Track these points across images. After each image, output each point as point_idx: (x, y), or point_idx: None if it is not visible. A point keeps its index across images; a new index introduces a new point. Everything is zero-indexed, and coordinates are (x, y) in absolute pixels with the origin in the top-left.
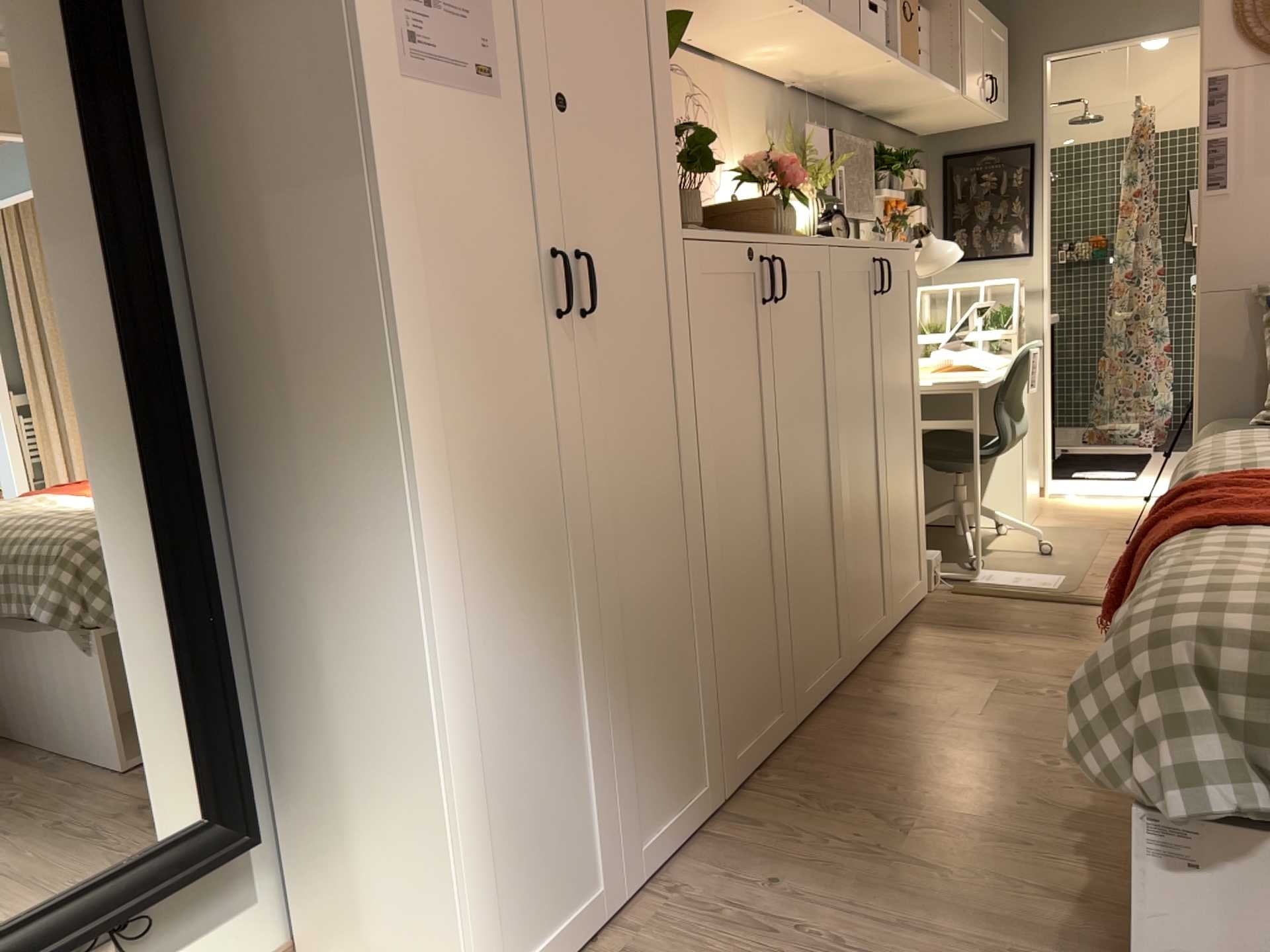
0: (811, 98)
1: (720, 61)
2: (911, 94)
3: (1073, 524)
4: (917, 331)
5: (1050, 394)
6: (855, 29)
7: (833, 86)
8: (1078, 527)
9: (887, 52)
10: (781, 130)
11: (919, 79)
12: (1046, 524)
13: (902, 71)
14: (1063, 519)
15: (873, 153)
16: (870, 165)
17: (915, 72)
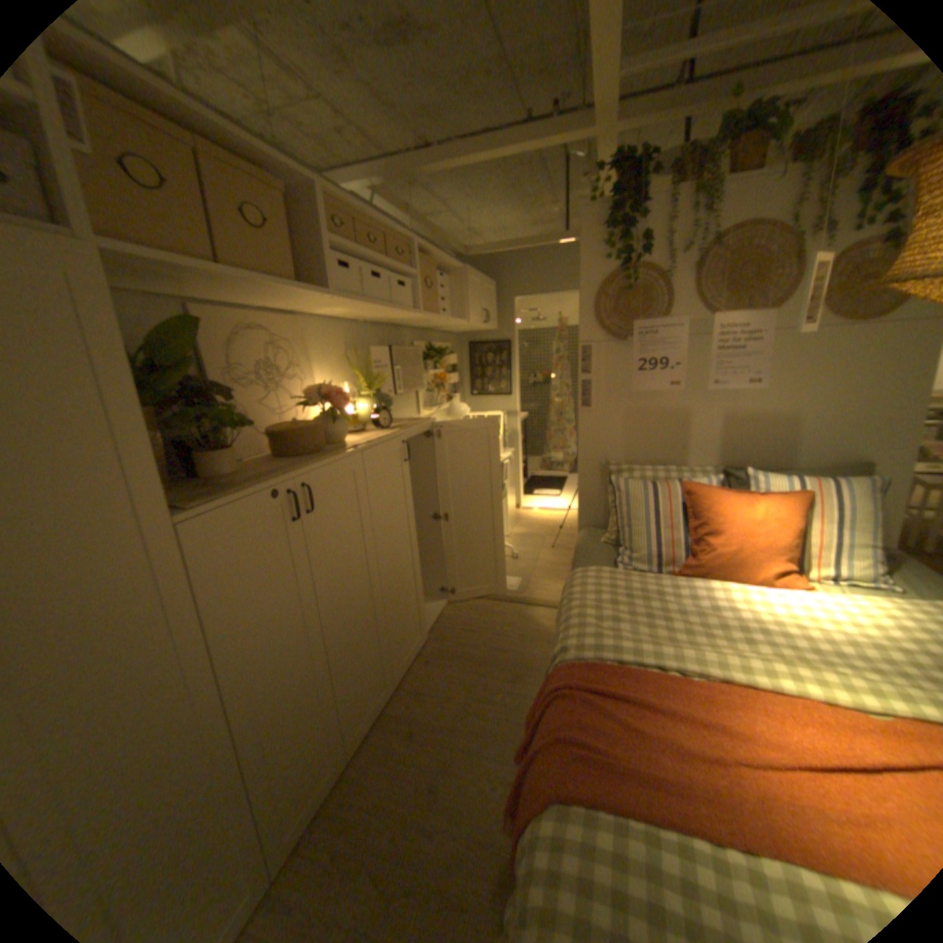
0: (381, 324)
1: (299, 313)
2: (440, 322)
3: (529, 532)
4: (439, 466)
5: (521, 461)
6: (386, 299)
7: (391, 319)
8: (531, 534)
9: (412, 310)
10: (357, 347)
11: (440, 318)
12: (517, 531)
13: (427, 316)
14: (525, 528)
15: (426, 348)
16: (423, 355)
17: (436, 316)
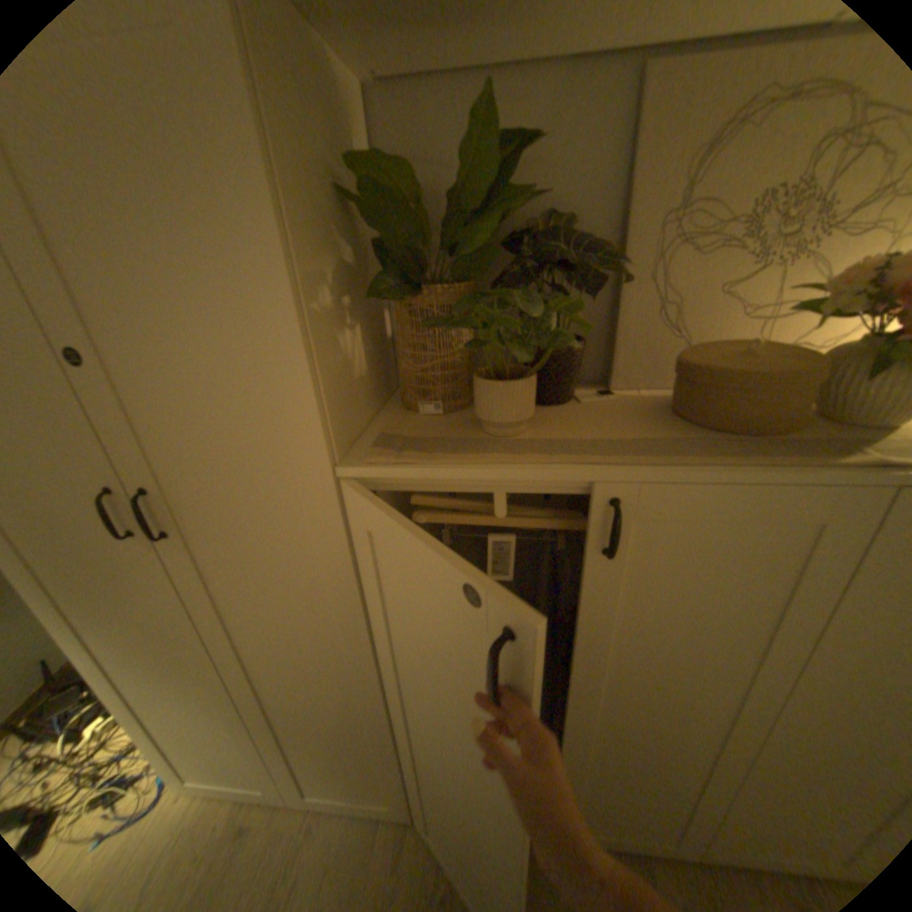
0: None
1: None
2: None
3: None
4: None
5: None
6: None
7: None
8: None
9: None
10: None
11: None
12: None
13: None
14: None
15: None
16: None
17: None
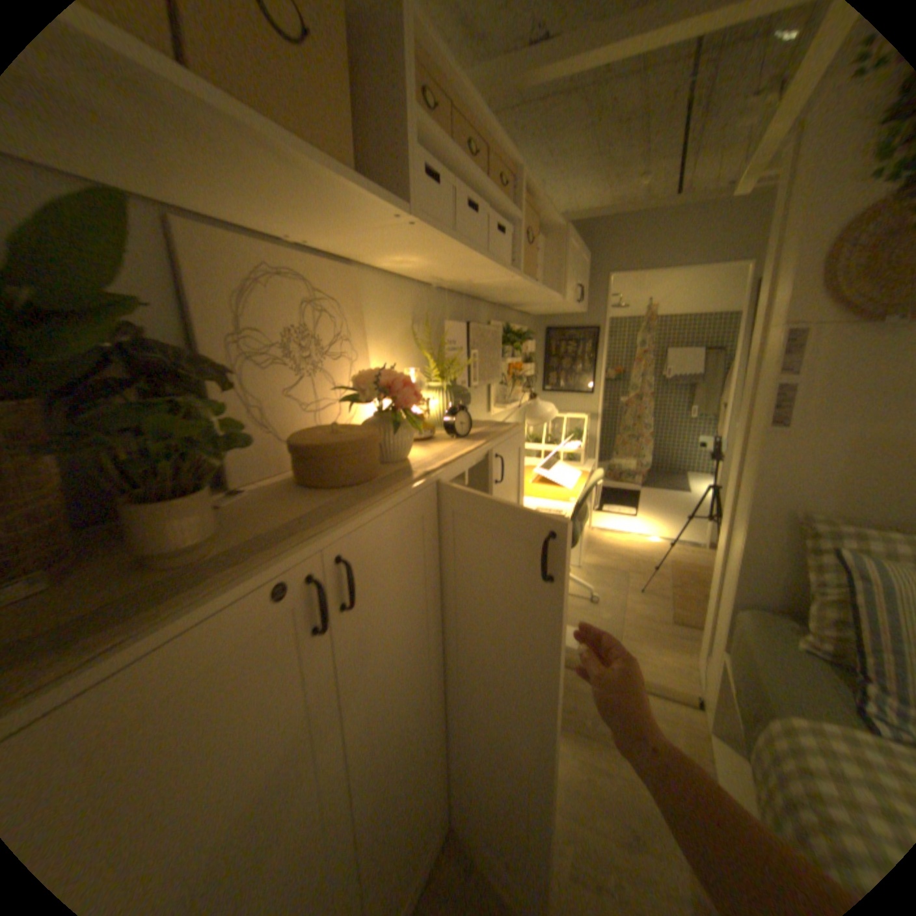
0: (456, 293)
1: (355, 262)
2: (530, 295)
3: (607, 564)
4: (522, 488)
5: None
6: (483, 245)
7: (472, 286)
8: (610, 567)
9: (512, 268)
10: (427, 320)
11: (537, 287)
12: (591, 561)
13: (524, 282)
14: (600, 557)
15: (503, 330)
16: (500, 339)
17: (534, 283)
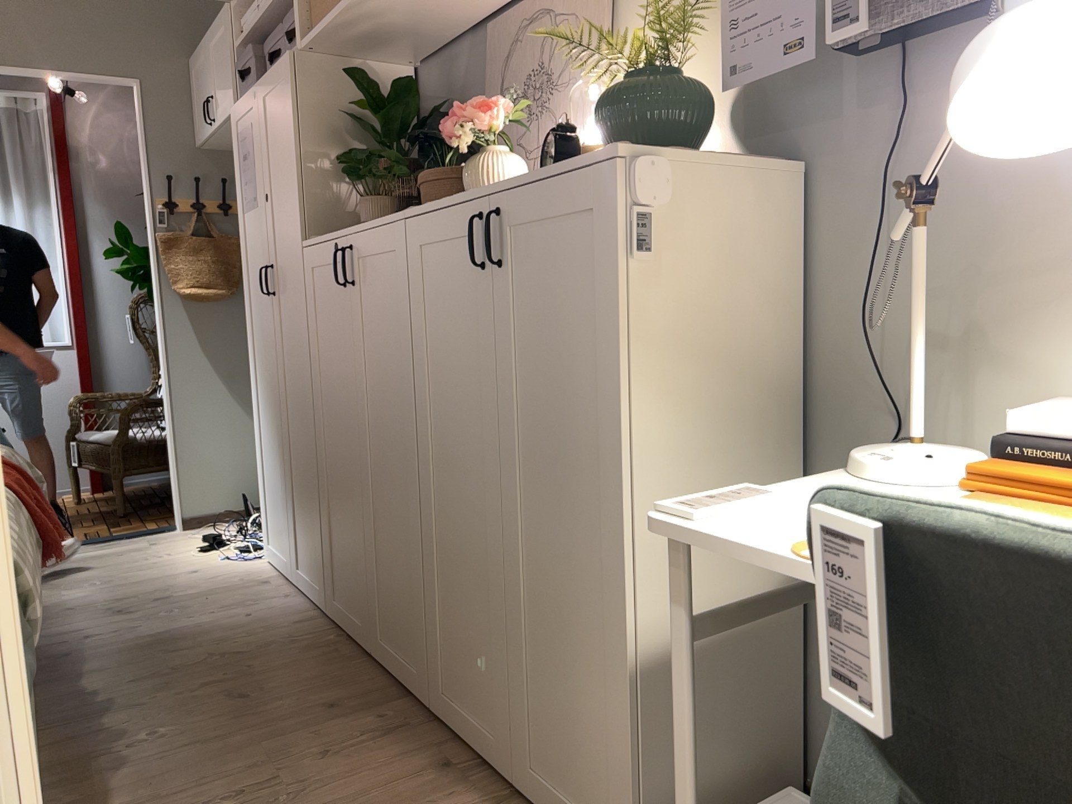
0: None
1: None
2: None
3: None
4: (617, 342)
5: None
6: None
7: None
8: None
9: None
10: None
11: None
12: None
13: None
14: None
15: None
16: None
17: None
